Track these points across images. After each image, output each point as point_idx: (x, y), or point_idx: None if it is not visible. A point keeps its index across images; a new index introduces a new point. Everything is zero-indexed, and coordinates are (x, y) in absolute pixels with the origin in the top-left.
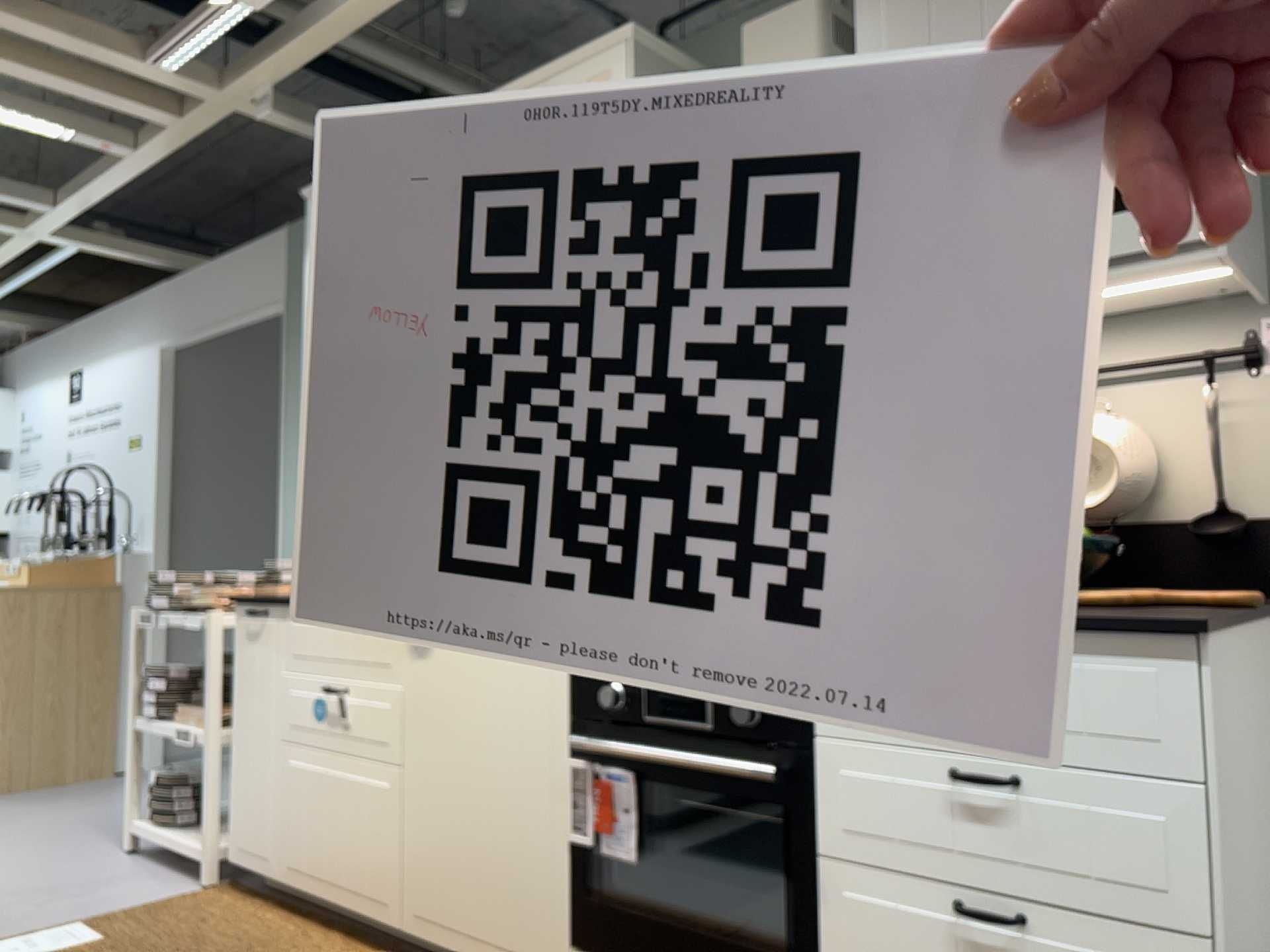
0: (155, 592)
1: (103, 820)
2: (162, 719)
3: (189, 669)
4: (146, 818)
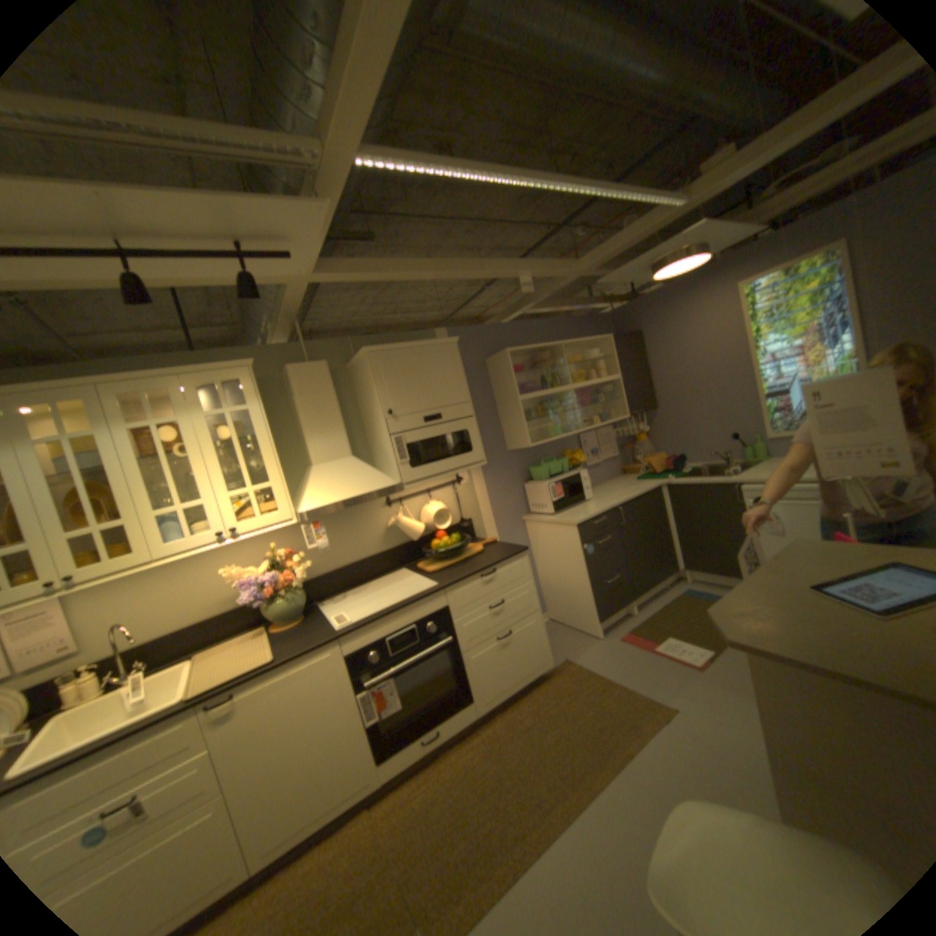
0: None
1: None
2: None
3: None
4: None
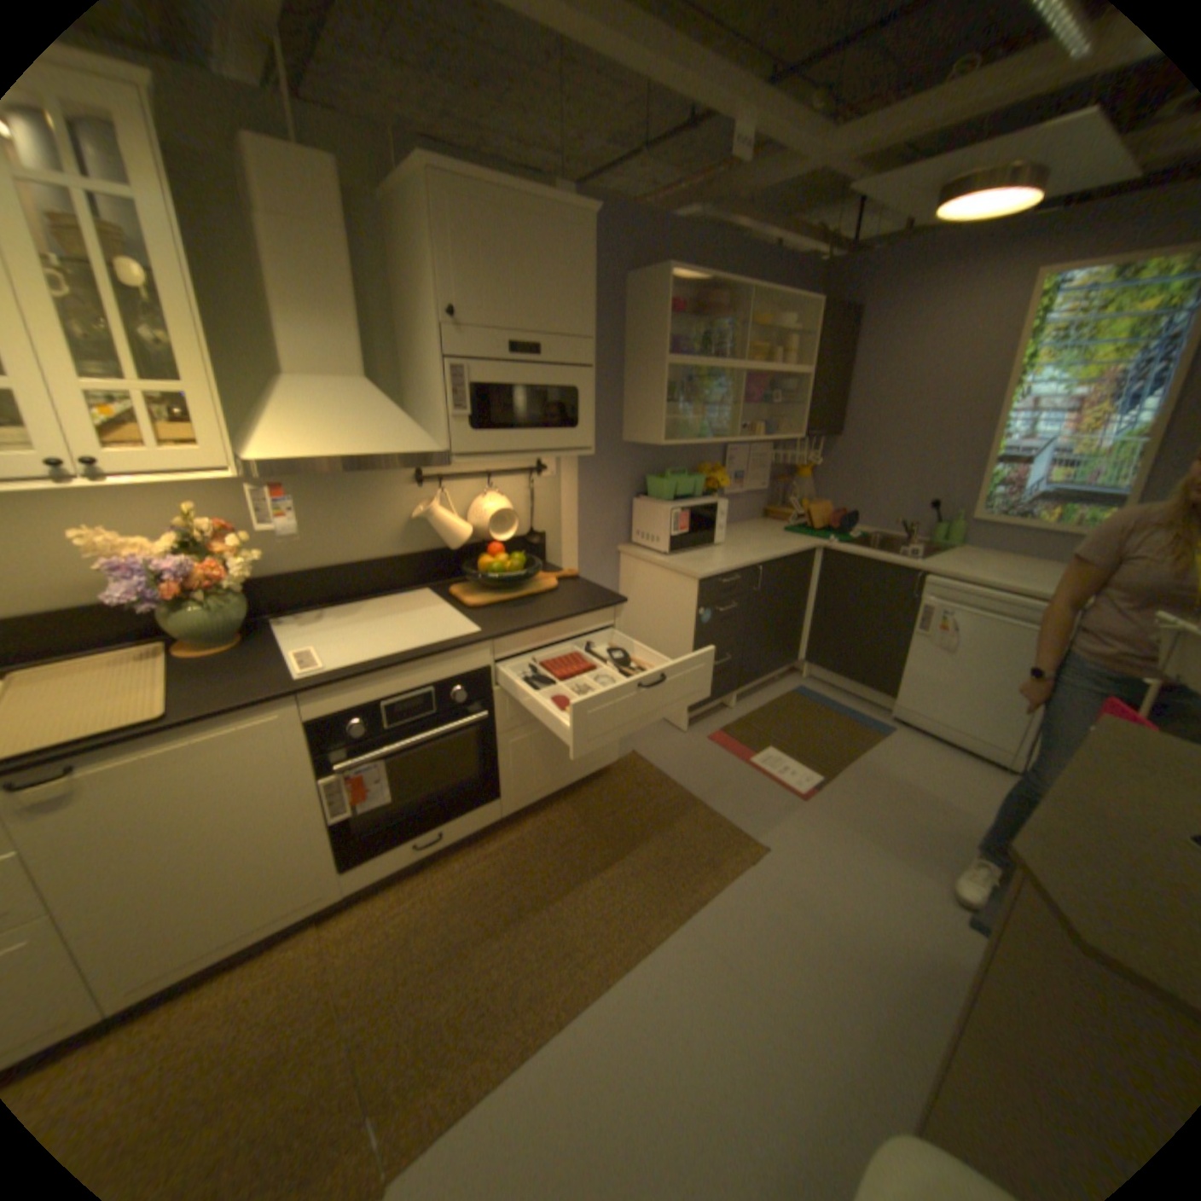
0: None
1: None
2: None
3: None
4: None
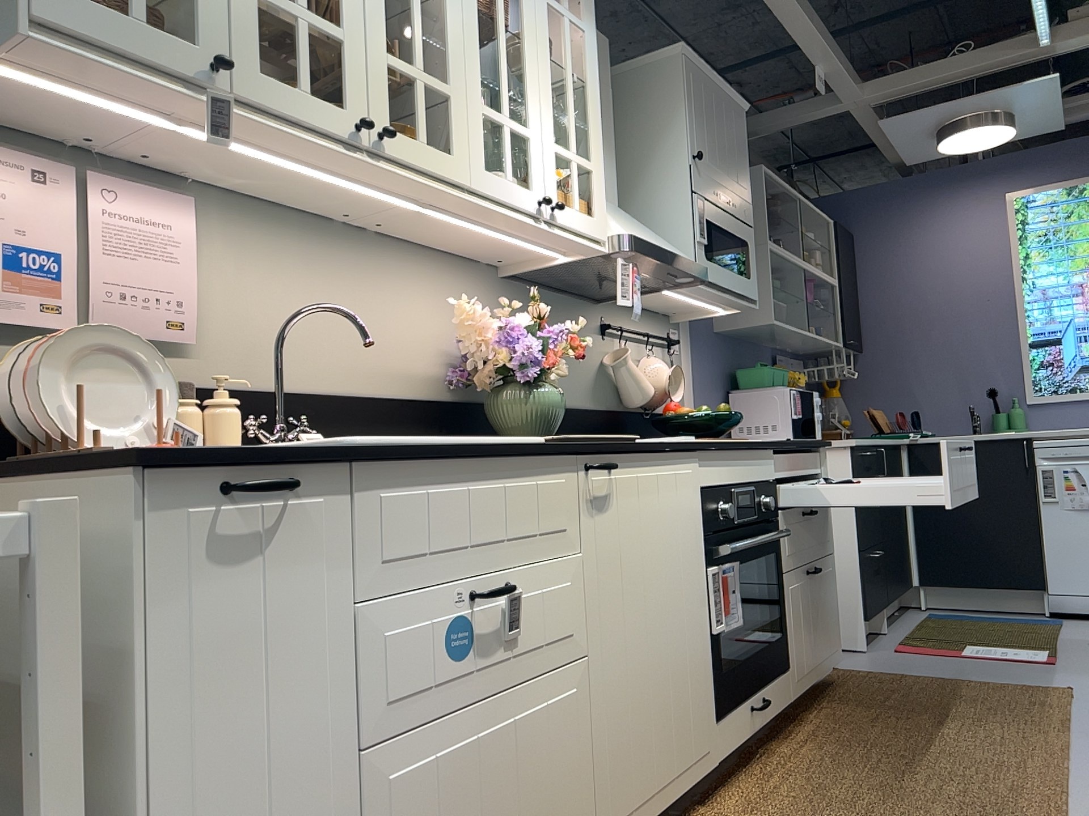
0: None
1: None
2: None
3: None
4: None
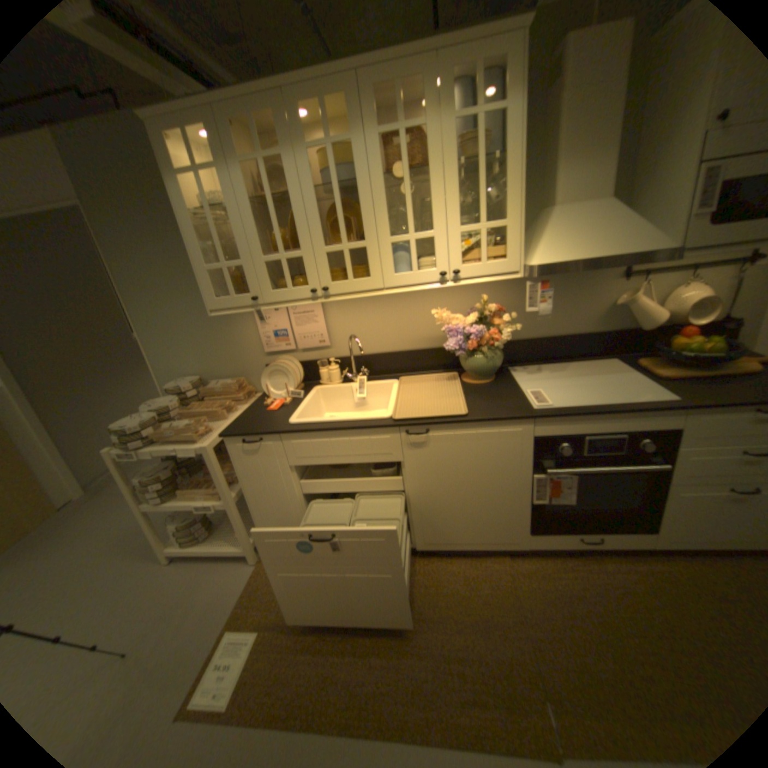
0: (122, 440)
1: (109, 549)
2: (165, 502)
3: (164, 469)
4: (169, 546)
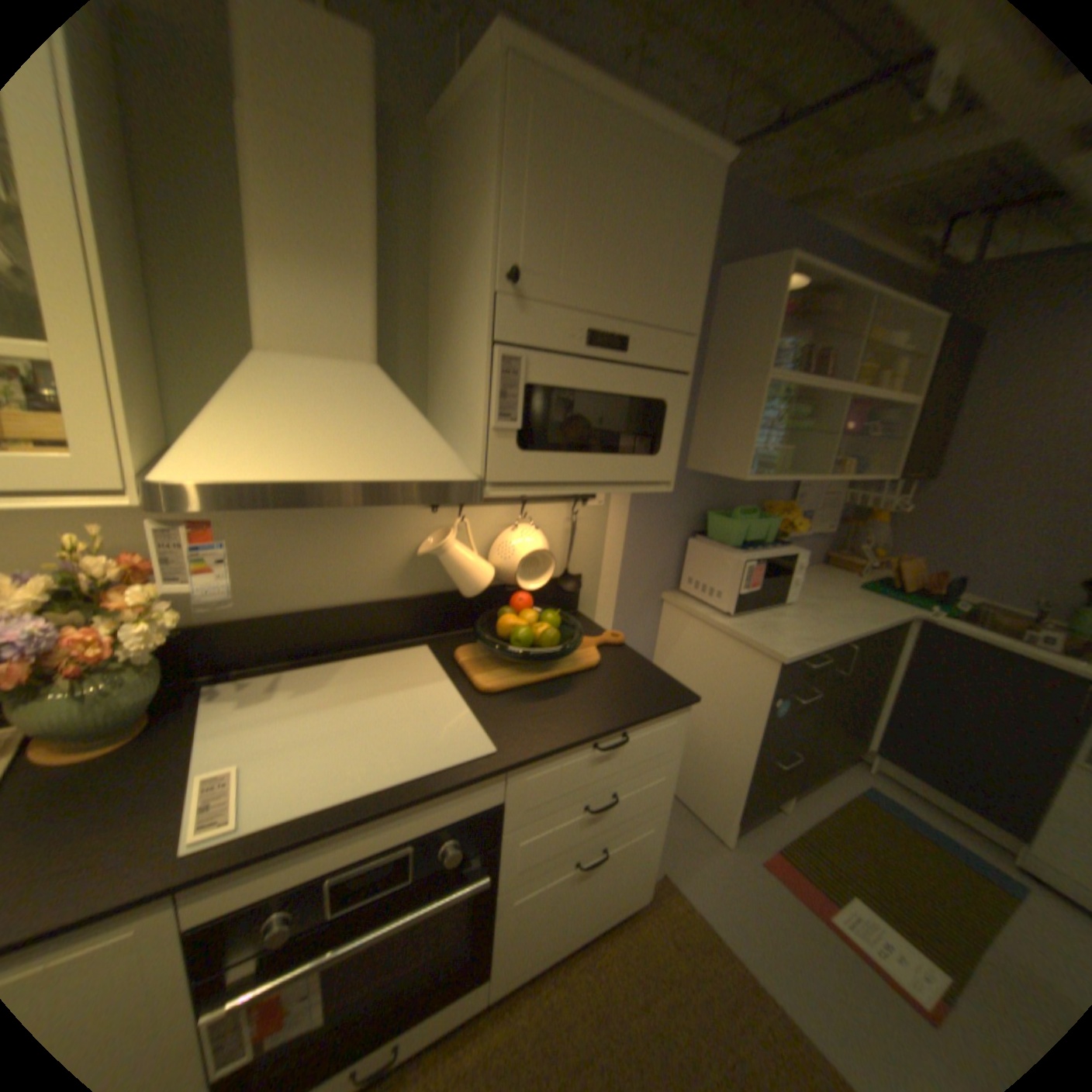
0: None
1: None
2: None
3: None
4: None
